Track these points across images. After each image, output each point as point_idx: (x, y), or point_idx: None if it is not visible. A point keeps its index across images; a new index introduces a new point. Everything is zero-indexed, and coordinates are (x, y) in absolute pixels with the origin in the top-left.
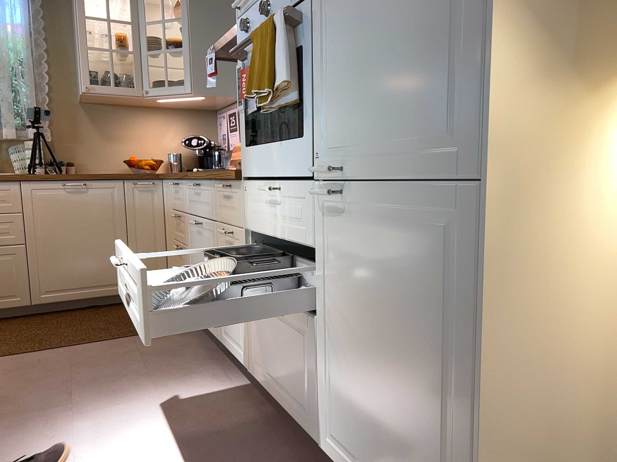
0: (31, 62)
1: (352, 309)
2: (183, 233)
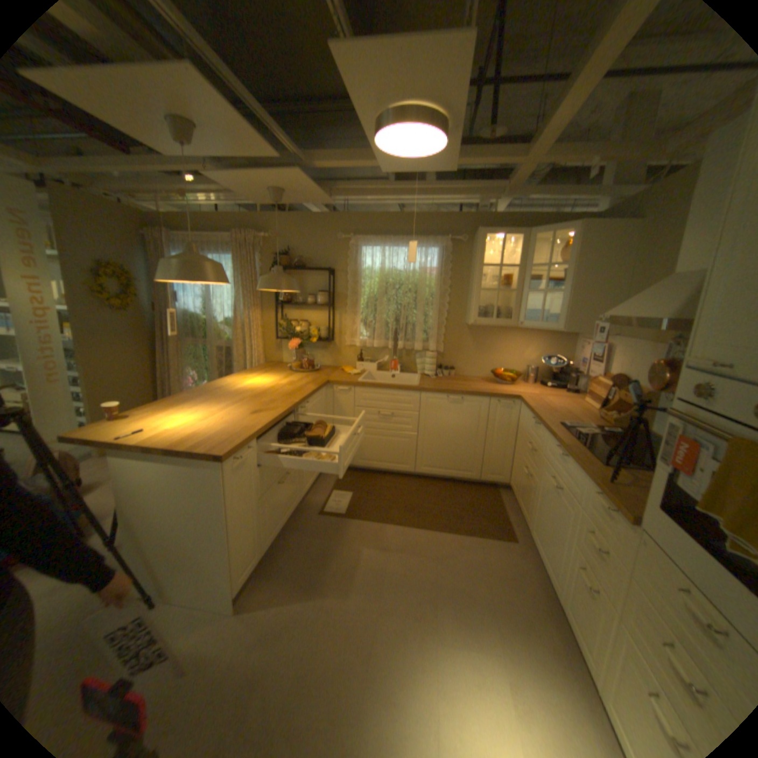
0: (438, 297)
1: None
2: (536, 467)
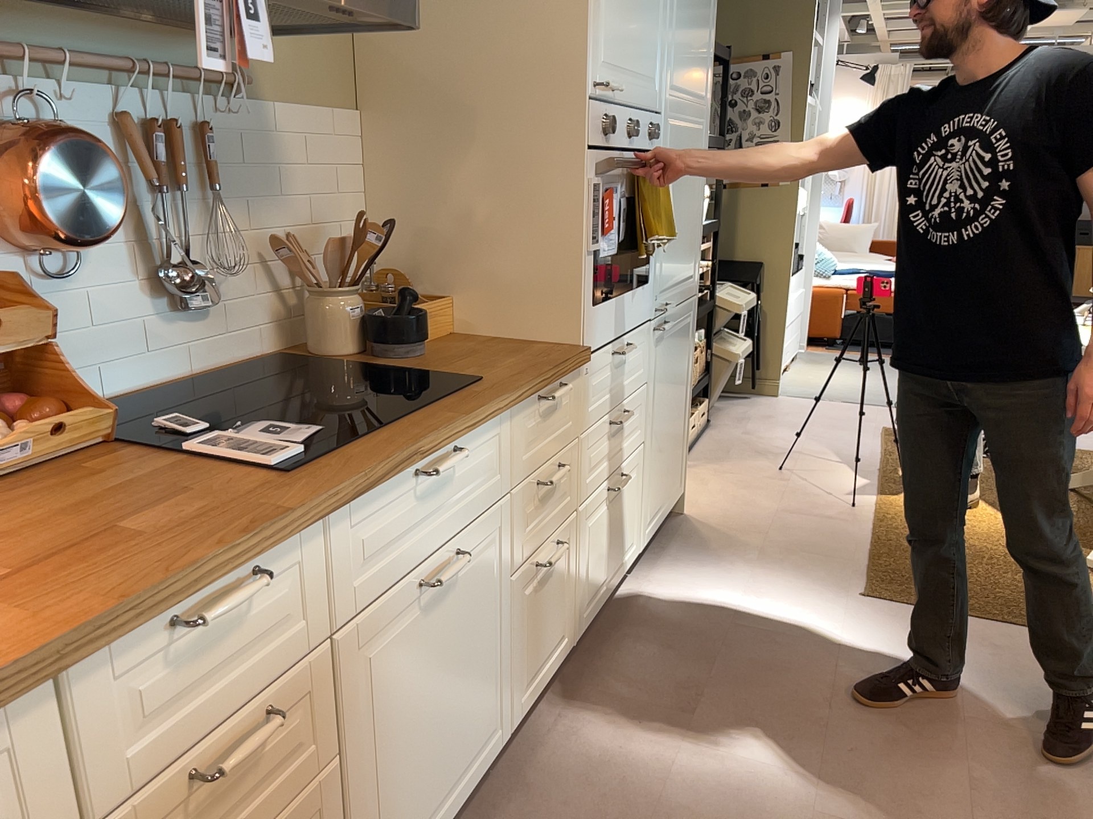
0: None
1: (662, 404)
2: (293, 754)
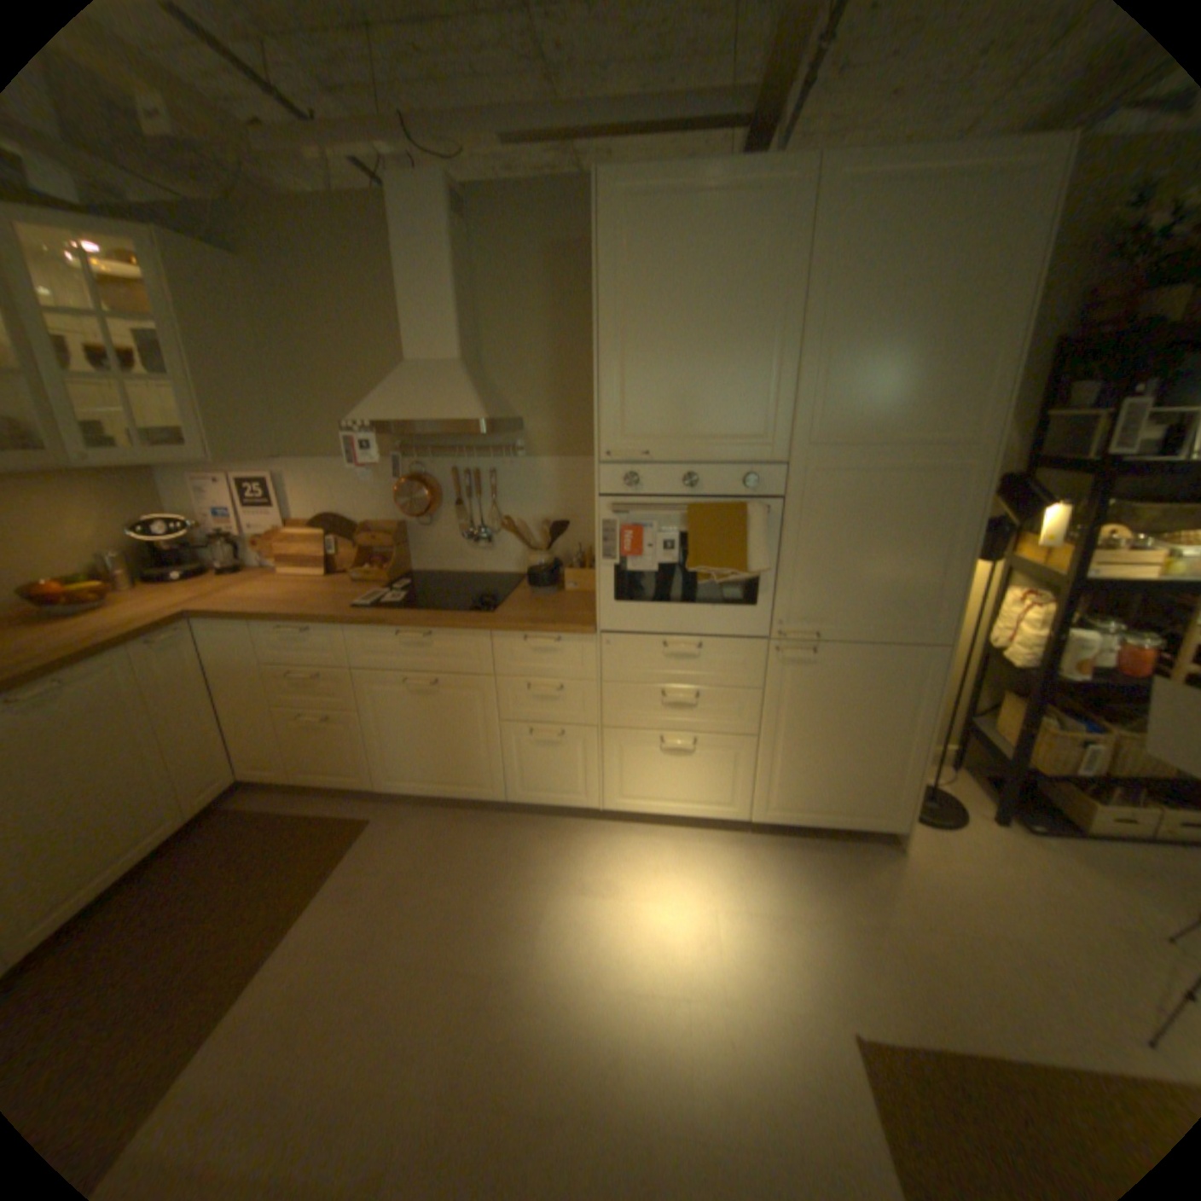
0: None
1: (809, 722)
2: (335, 698)
